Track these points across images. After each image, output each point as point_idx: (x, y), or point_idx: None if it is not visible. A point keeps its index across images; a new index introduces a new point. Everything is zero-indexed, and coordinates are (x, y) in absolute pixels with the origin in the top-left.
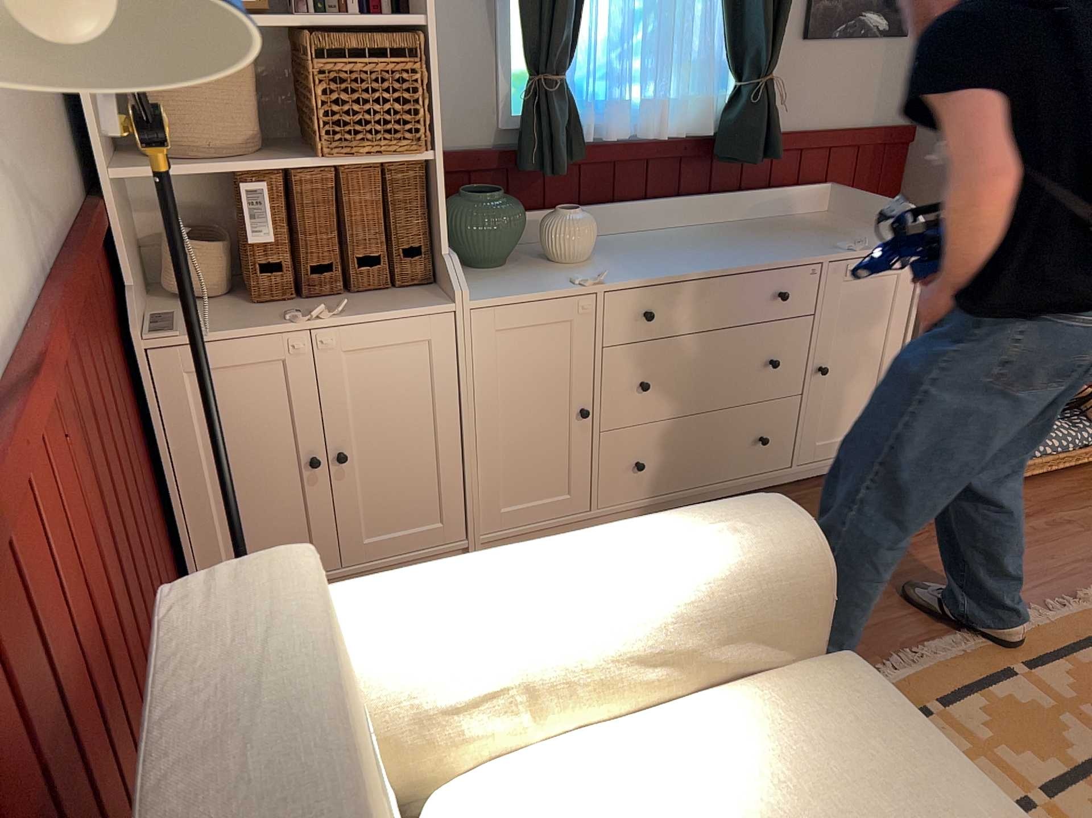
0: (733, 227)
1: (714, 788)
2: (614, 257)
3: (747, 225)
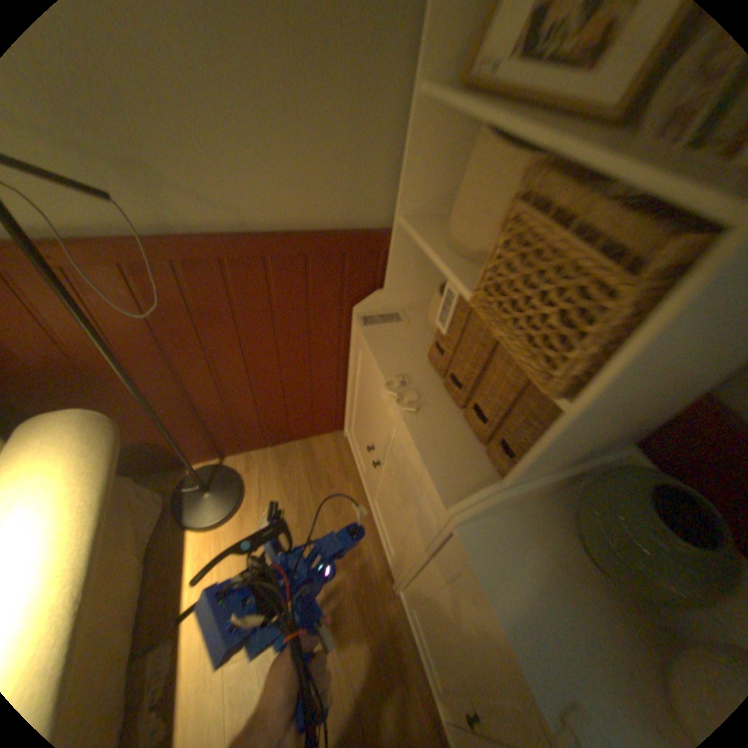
0: None
1: None
2: None
3: None
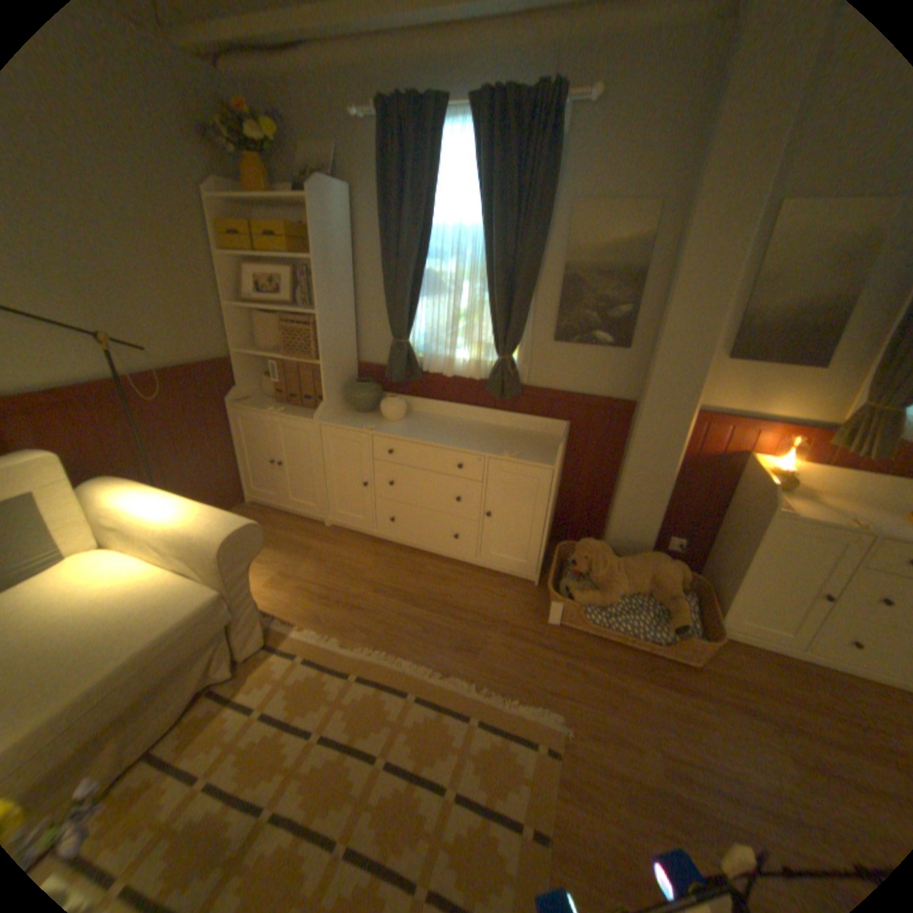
0: (495, 428)
1: (116, 590)
2: (408, 424)
3: (503, 430)
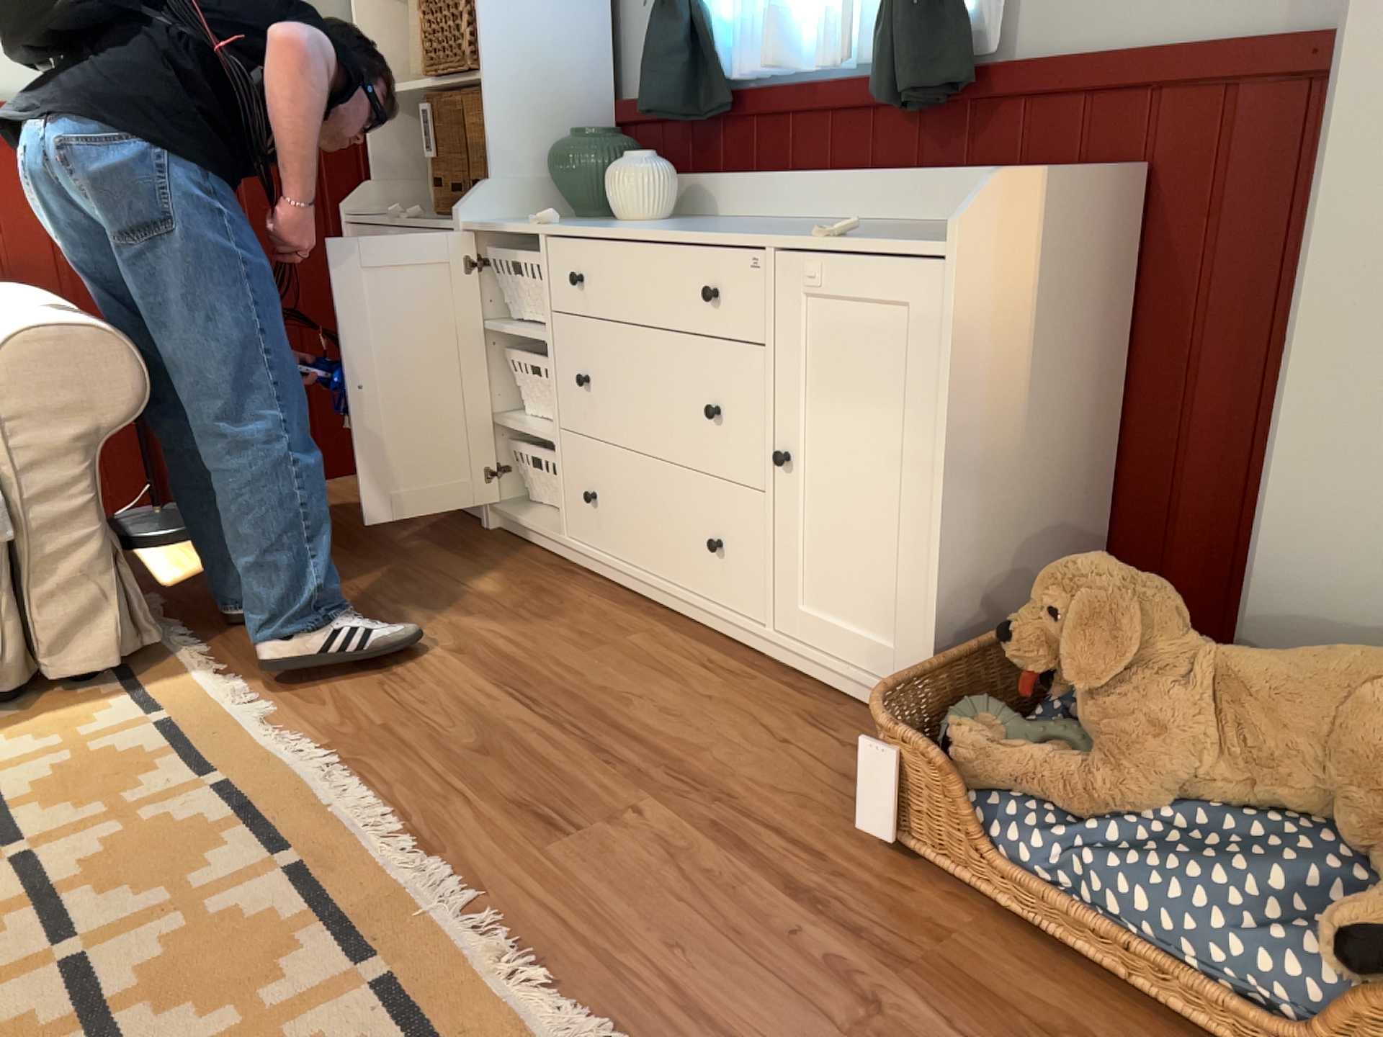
0: (899, 225)
1: None
2: (659, 224)
3: (922, 226)
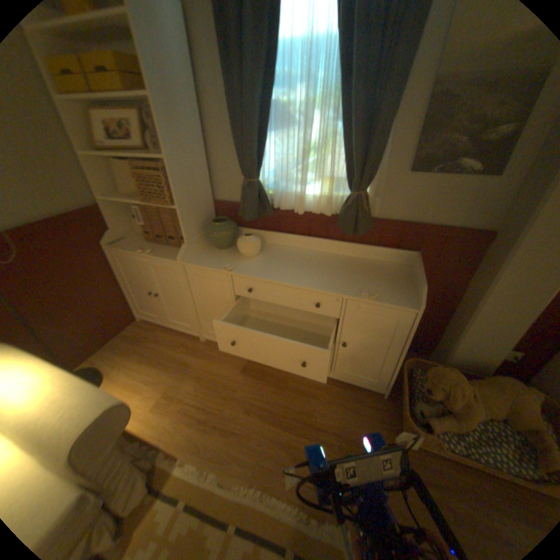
0: (345, 259)
1: None
2: (264, 259)
3: (353, 260)
